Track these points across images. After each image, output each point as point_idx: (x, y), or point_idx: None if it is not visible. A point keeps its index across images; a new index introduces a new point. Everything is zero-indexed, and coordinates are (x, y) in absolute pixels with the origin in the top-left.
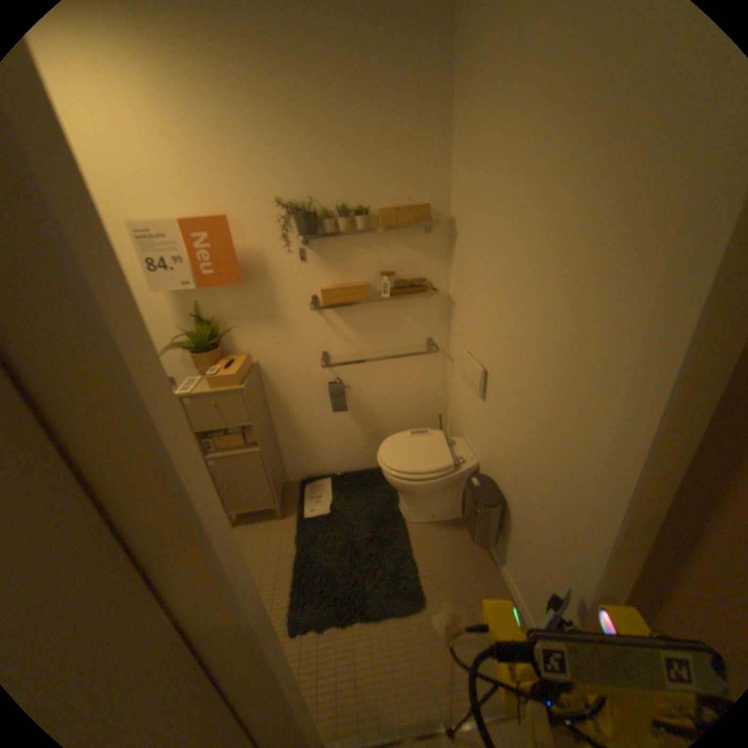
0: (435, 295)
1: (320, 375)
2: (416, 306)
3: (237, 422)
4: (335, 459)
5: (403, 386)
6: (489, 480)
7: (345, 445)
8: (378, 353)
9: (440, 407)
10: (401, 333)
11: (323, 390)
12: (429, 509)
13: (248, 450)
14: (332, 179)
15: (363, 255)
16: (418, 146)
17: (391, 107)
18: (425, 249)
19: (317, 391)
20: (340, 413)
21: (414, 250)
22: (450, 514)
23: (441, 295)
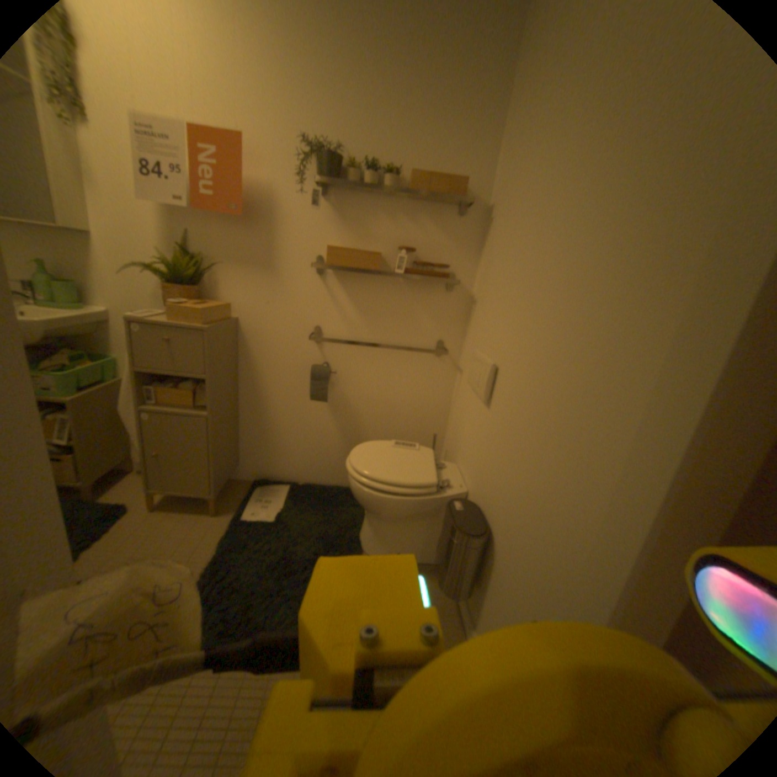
0: (459, 288)
1: (309, 352)
2: (435, 296)
3: (191, 370)
4: (304, 463)
5: (402, 390)
6: (479, 507)
7: (320, 447)
8: (380, 342)
9: (440, 428)
10: (412, 324)
11: (308, 371)
12: (399, 541)
13: (198, 411)
14: (370, 126)
15: (387, 221)
16: (471, 112)
17: (449, 63)
18: (457, 230)
19: (301, 370)
20: (321, 404)
21: (445, 229)
22: (423, 554)
23: (466, 289)
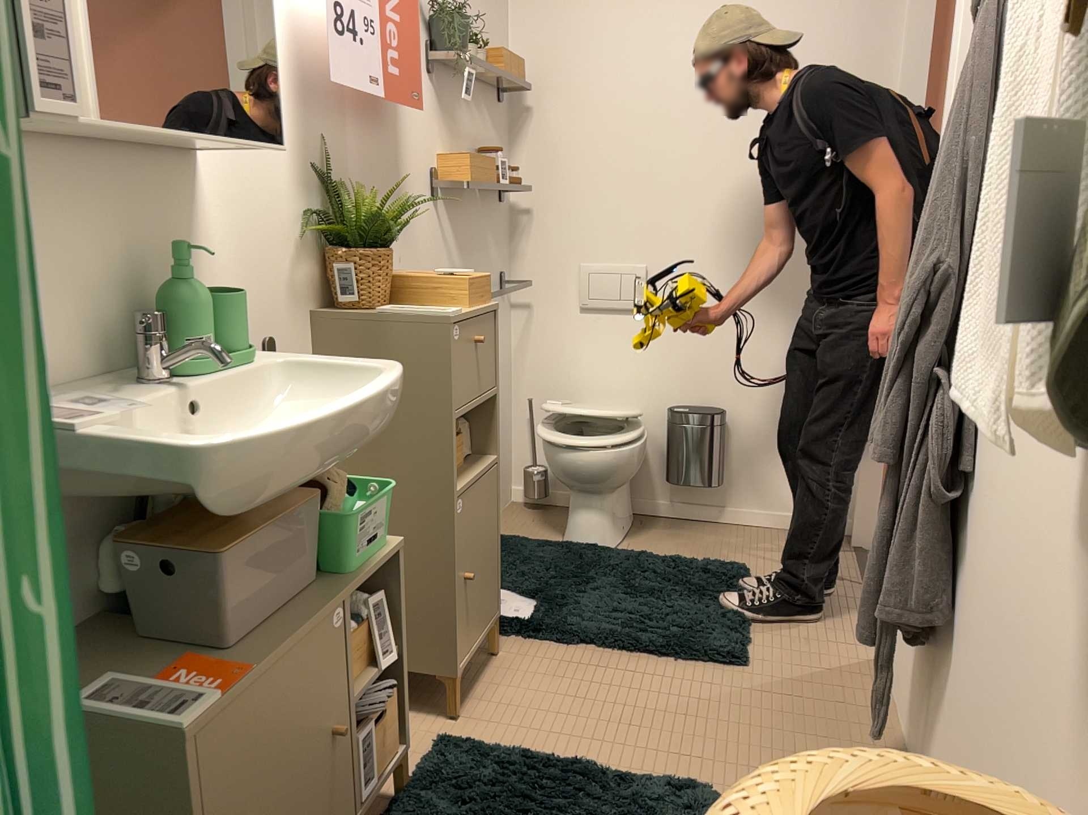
0: (503, 202)
1: None
2: (494, 216)
3: (488, 387)
4: None
5: None
6: (683, 406)
7: None
8: None
9: (509, 399)
10: (487, 260)
11: None
12: (621, 514)
13: (483, 464)
14: None
15: (466, 118)
16: None
17: None
18: (498, 129)
19: None
20: None
21: (493, 127)
22: (631, 516)
23: (507, 202)
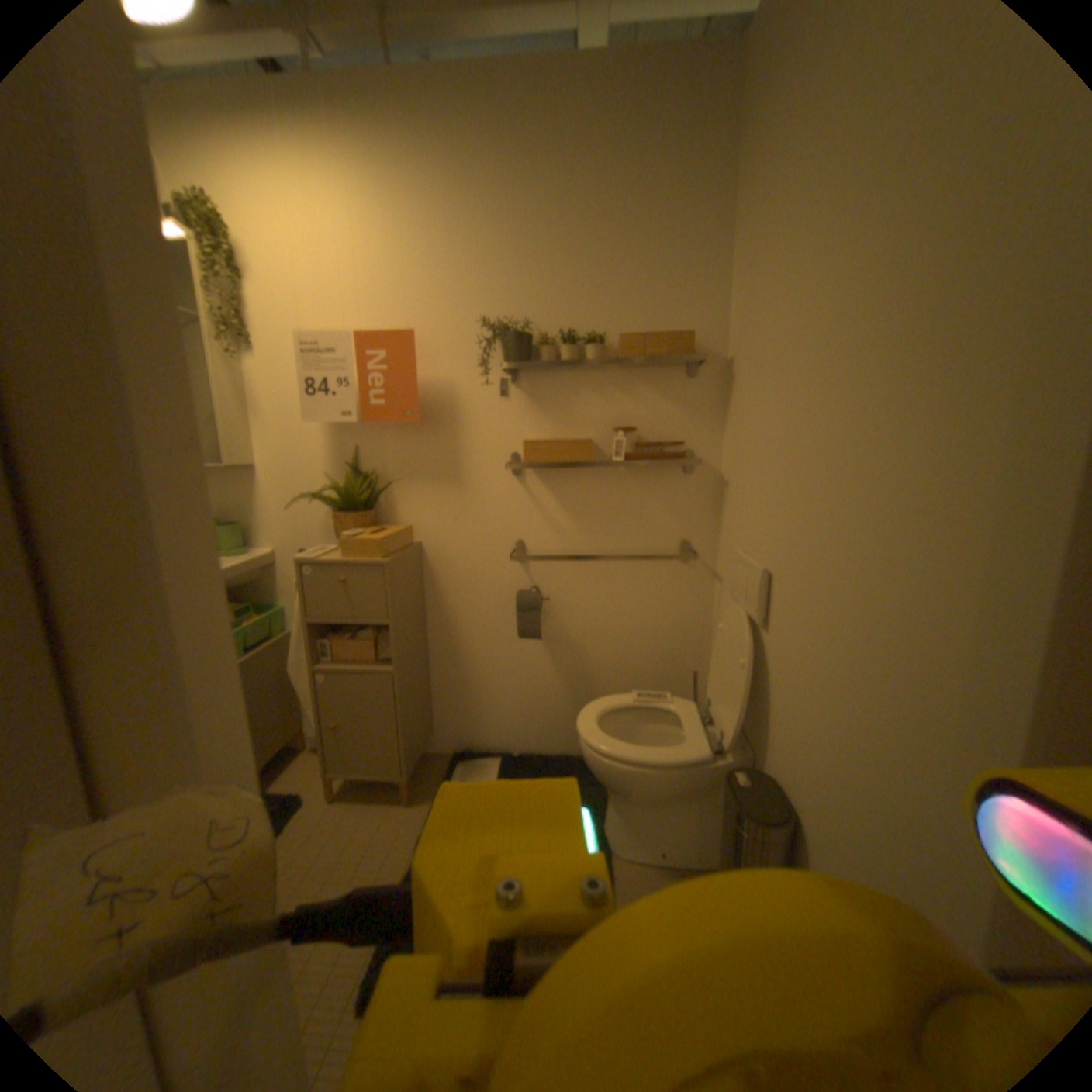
0: (701, 469)
1: (511, 575)
2: (669, 483)
3: (371, 615)
4: (516, 726)
5: (640, 613)
6: (774, 781)
7: (535, 702)
8: (603, 552)
9: (701, 663)
10: (642, 524)
11: (512, 600)
12: (661, 837)
13: (380, 667)
14: (561, 294)
15: (595, 399)
16: (686, 255)
17: (651, 206)
18: (688, 397)
19: (503, 600)
20: (533, 643)
21: (672, 397)
22: (700, 857)
23: (711, 469)
